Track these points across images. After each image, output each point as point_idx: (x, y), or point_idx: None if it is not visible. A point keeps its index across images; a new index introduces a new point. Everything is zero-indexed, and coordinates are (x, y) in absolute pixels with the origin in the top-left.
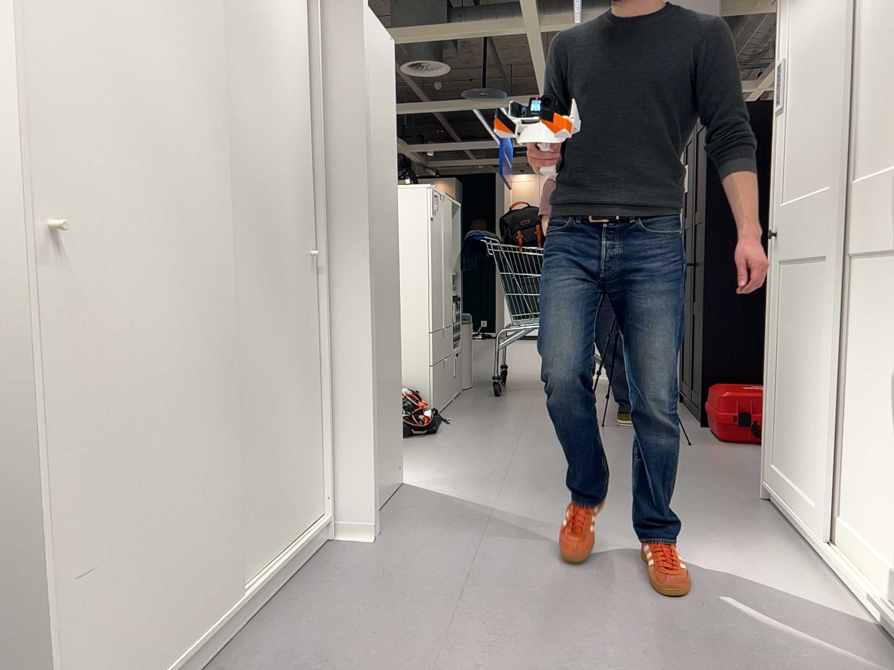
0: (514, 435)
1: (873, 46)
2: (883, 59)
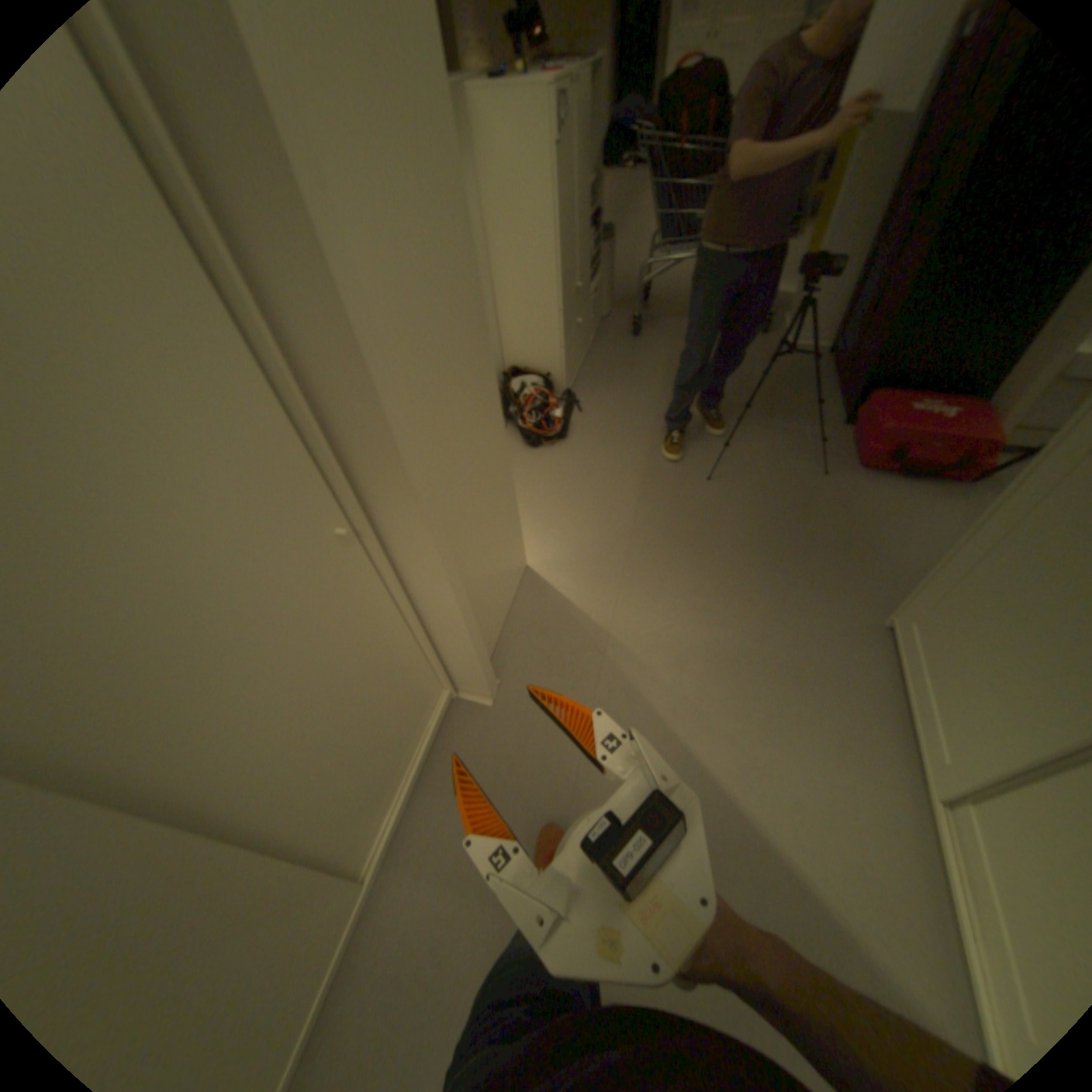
0: (646, 447)
1: None
2: None
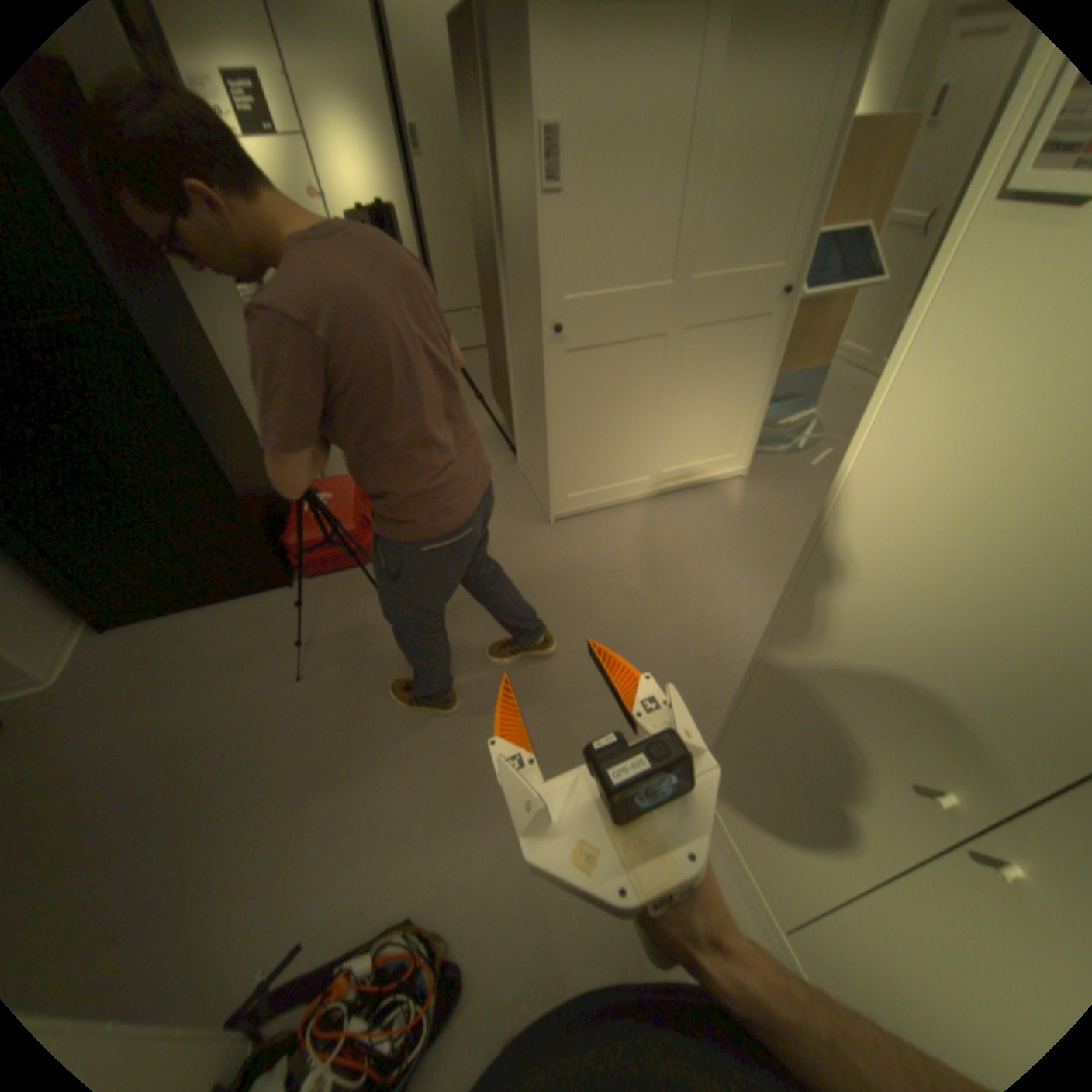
0: (387, 773)
1: (734, 171)
2: (744, 187)
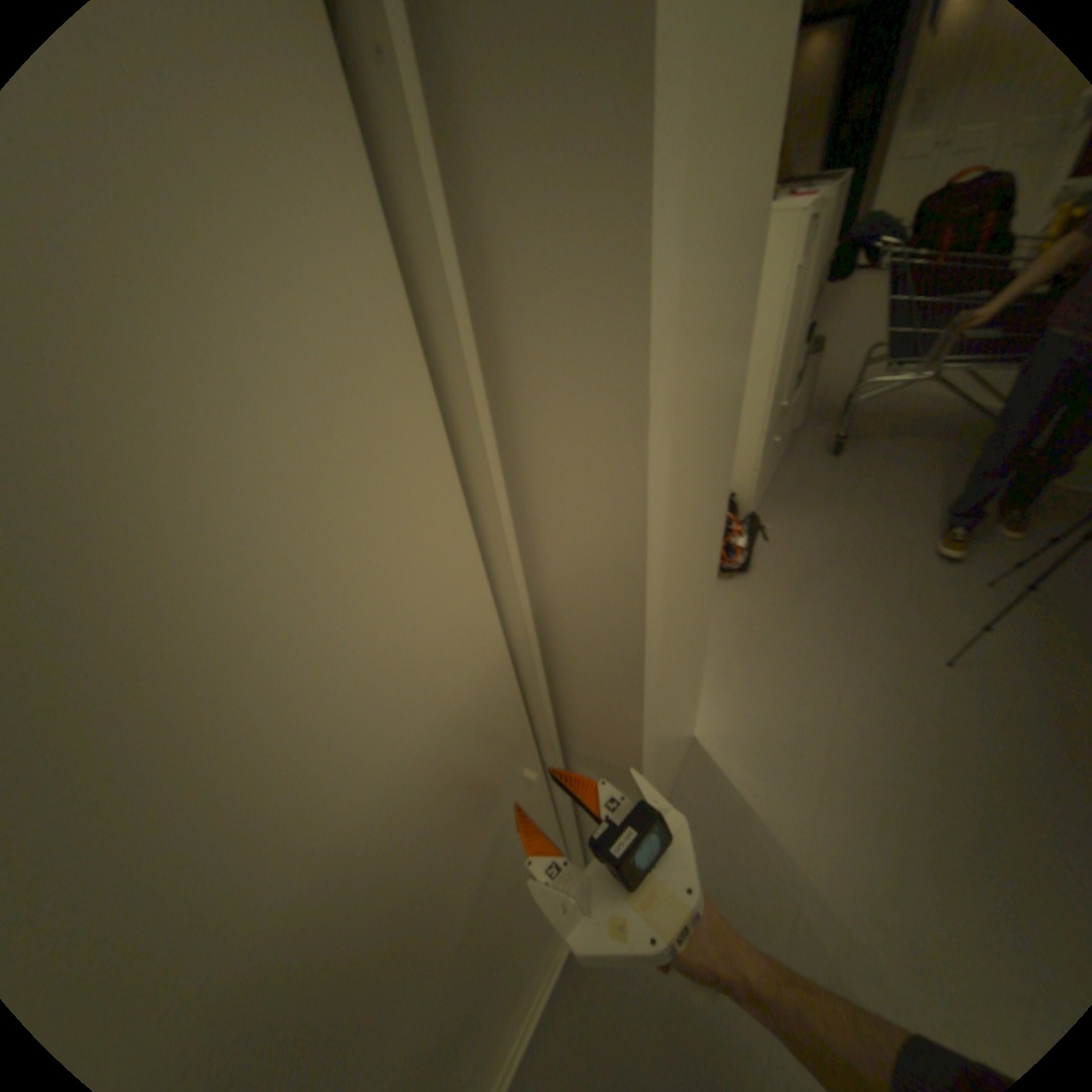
0: (853, 600)
1: None
2: None
